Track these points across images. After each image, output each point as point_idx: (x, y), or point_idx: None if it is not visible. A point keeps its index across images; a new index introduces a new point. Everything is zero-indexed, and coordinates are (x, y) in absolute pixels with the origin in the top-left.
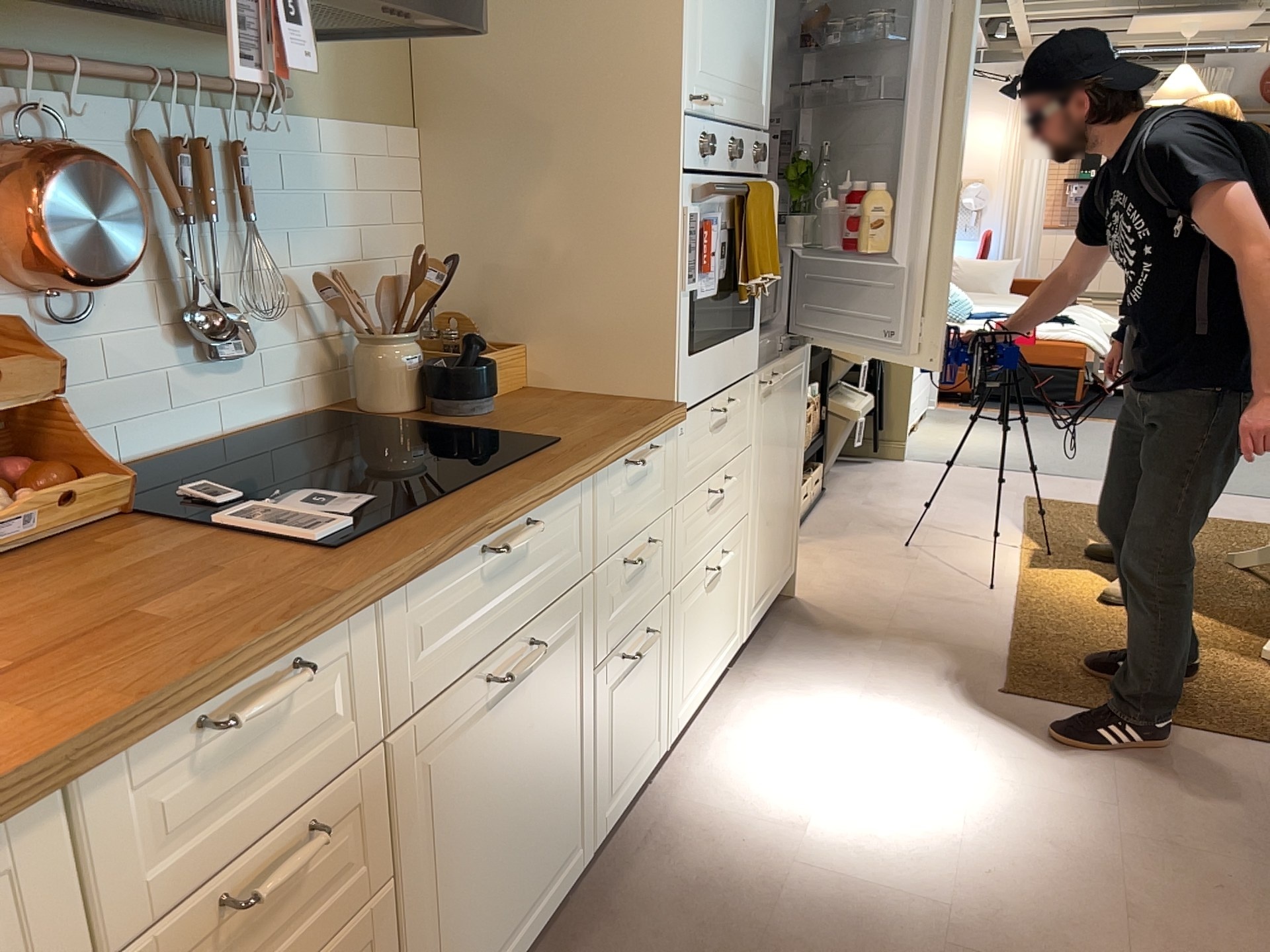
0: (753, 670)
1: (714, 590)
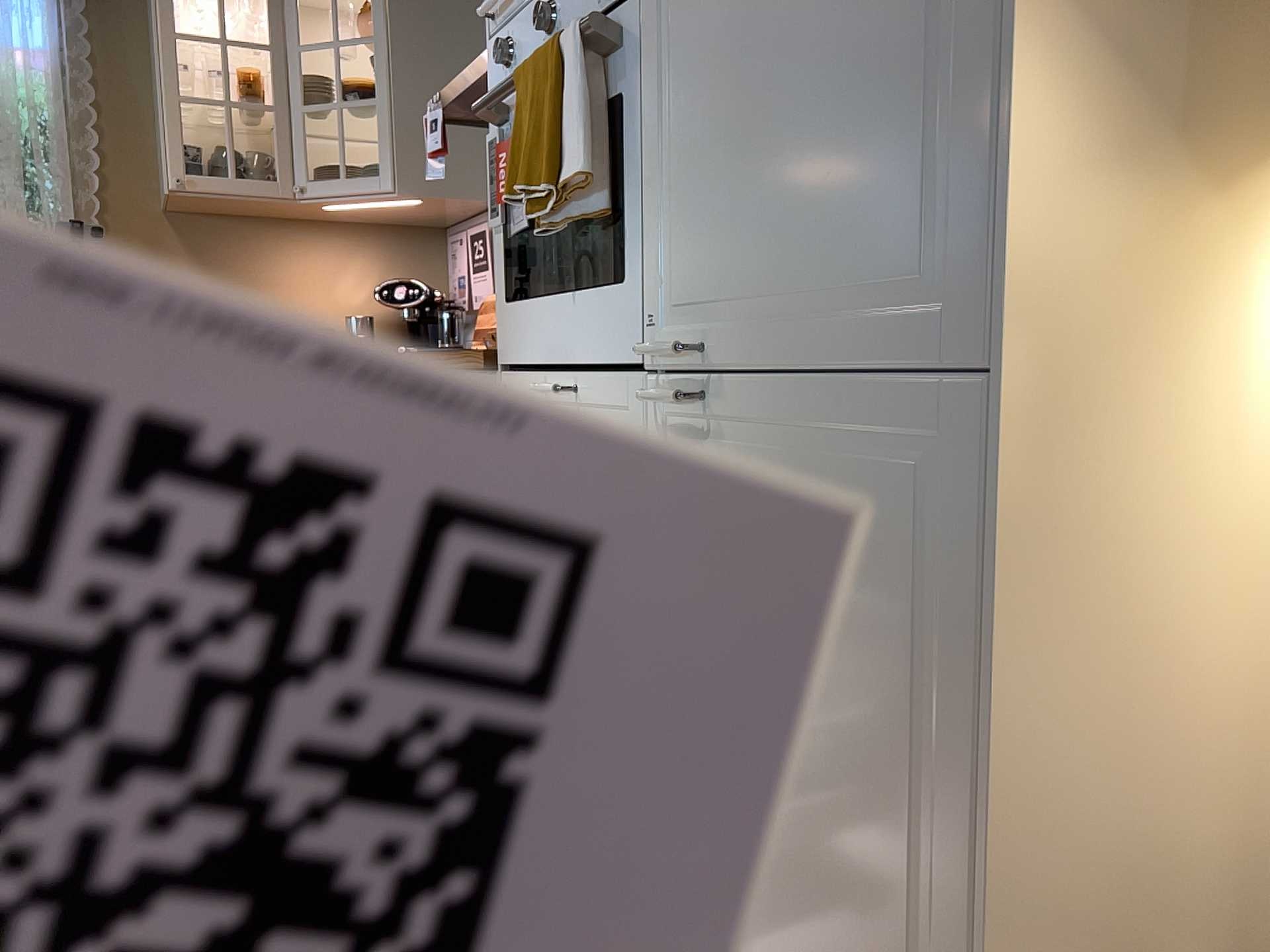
0: None
1: None
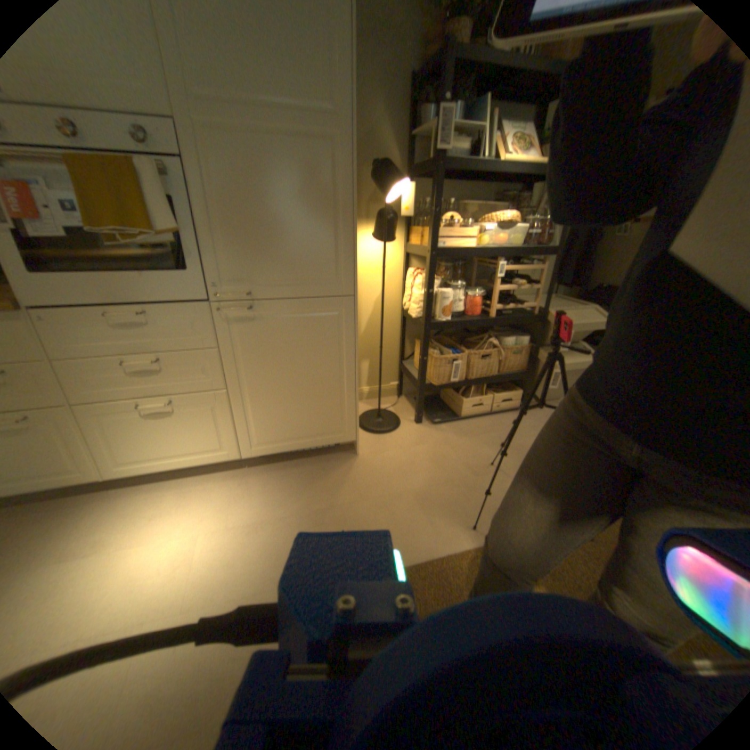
0: (247, 478)
1: (159, 421)
